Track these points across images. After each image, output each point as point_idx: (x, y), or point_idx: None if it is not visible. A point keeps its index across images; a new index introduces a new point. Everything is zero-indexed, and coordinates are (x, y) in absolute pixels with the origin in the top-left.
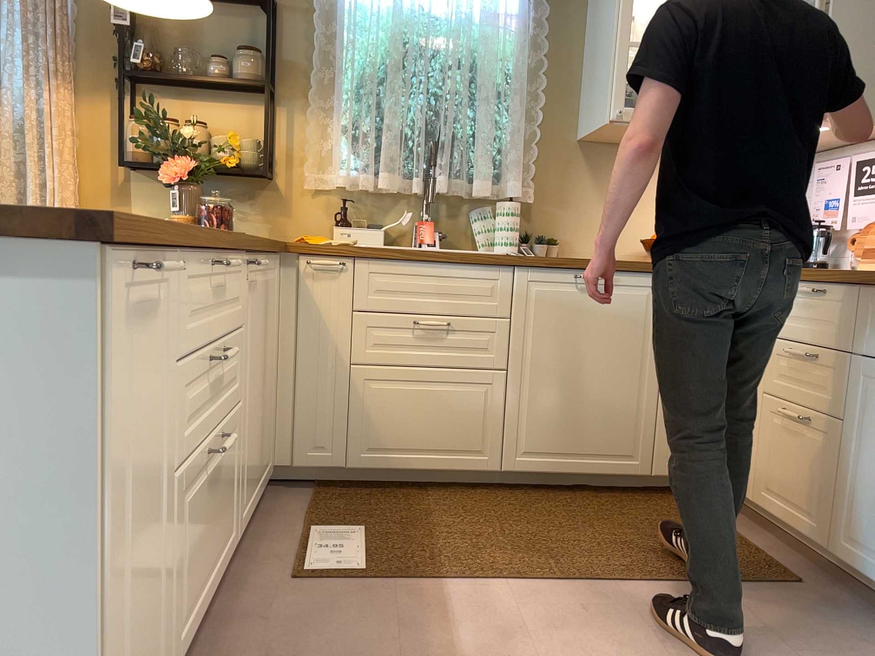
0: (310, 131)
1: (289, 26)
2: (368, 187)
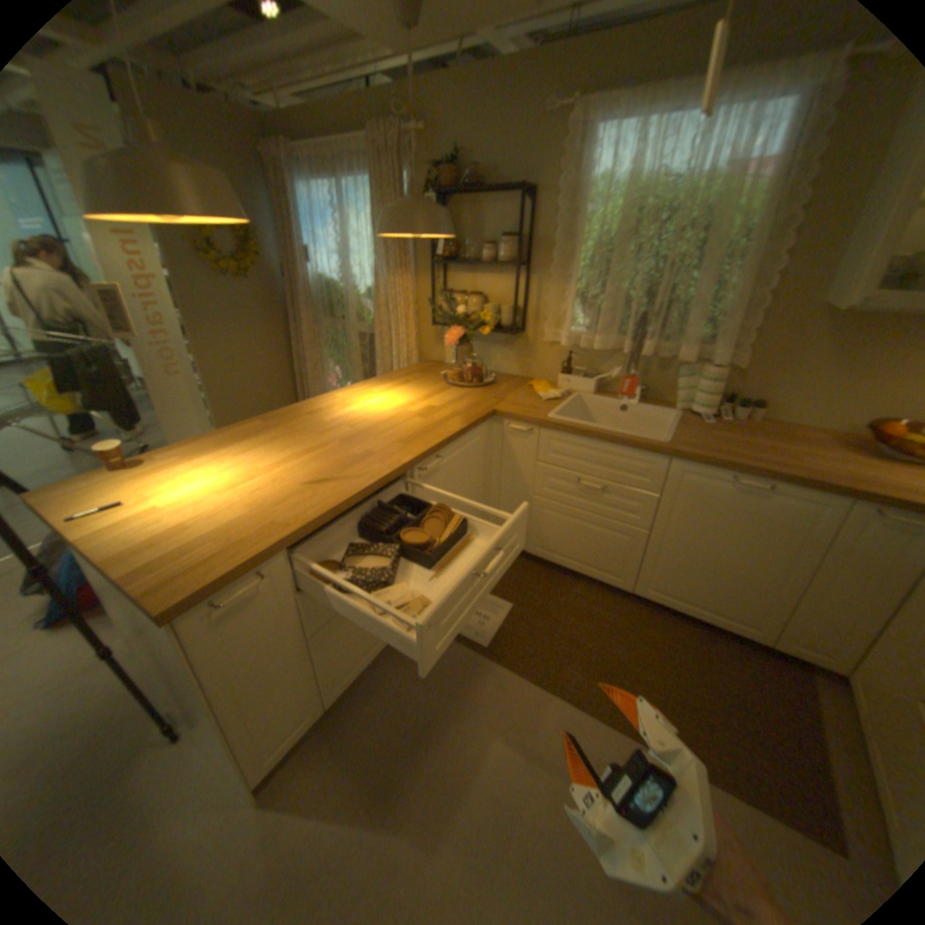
0: (548, 297)
1: (542, 204)
2: (586, 346)
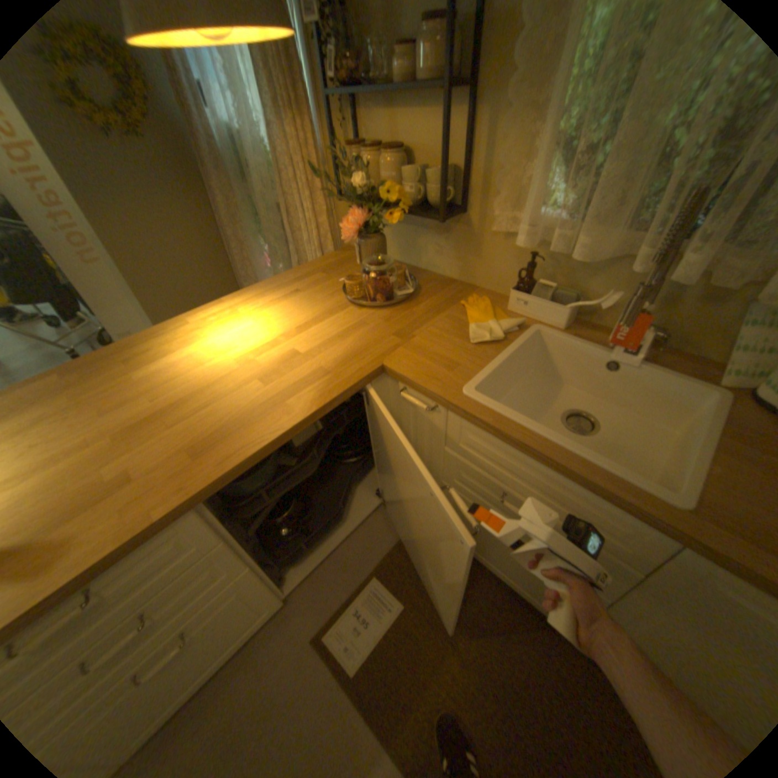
0: (505, 148)
1: None
2: (564, 247)
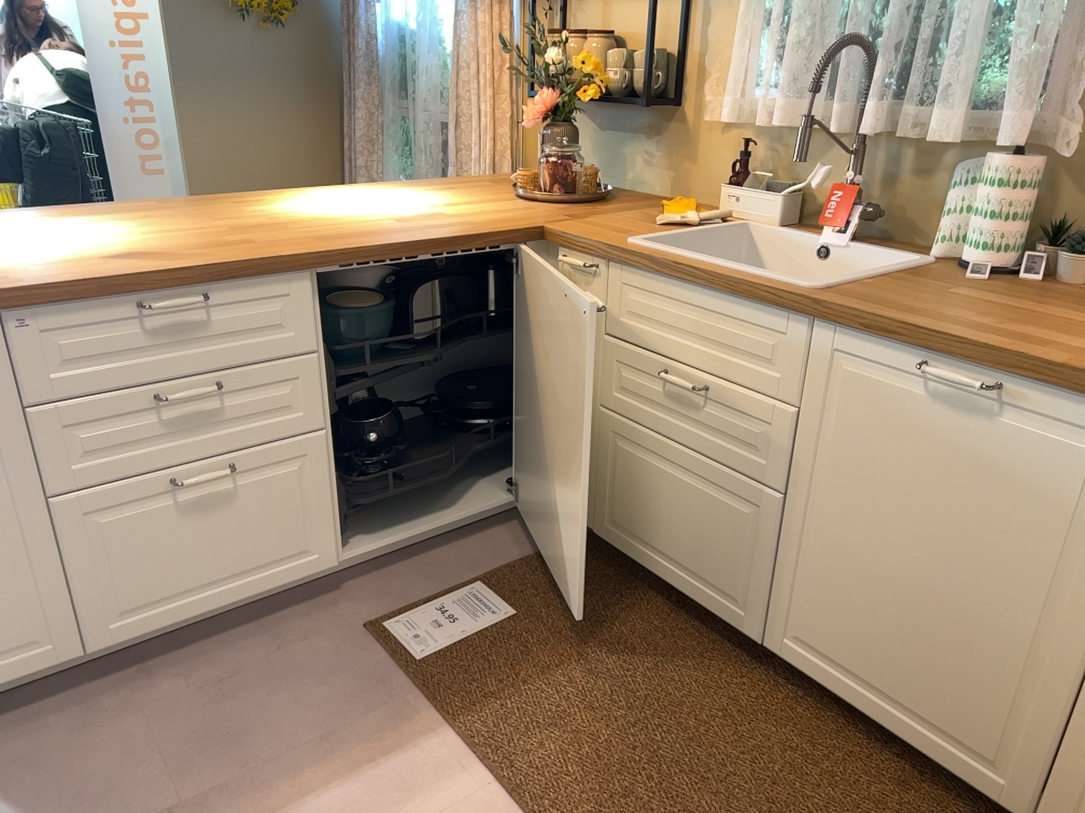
0: (712, 31)
1: None
2: (768, 125)
